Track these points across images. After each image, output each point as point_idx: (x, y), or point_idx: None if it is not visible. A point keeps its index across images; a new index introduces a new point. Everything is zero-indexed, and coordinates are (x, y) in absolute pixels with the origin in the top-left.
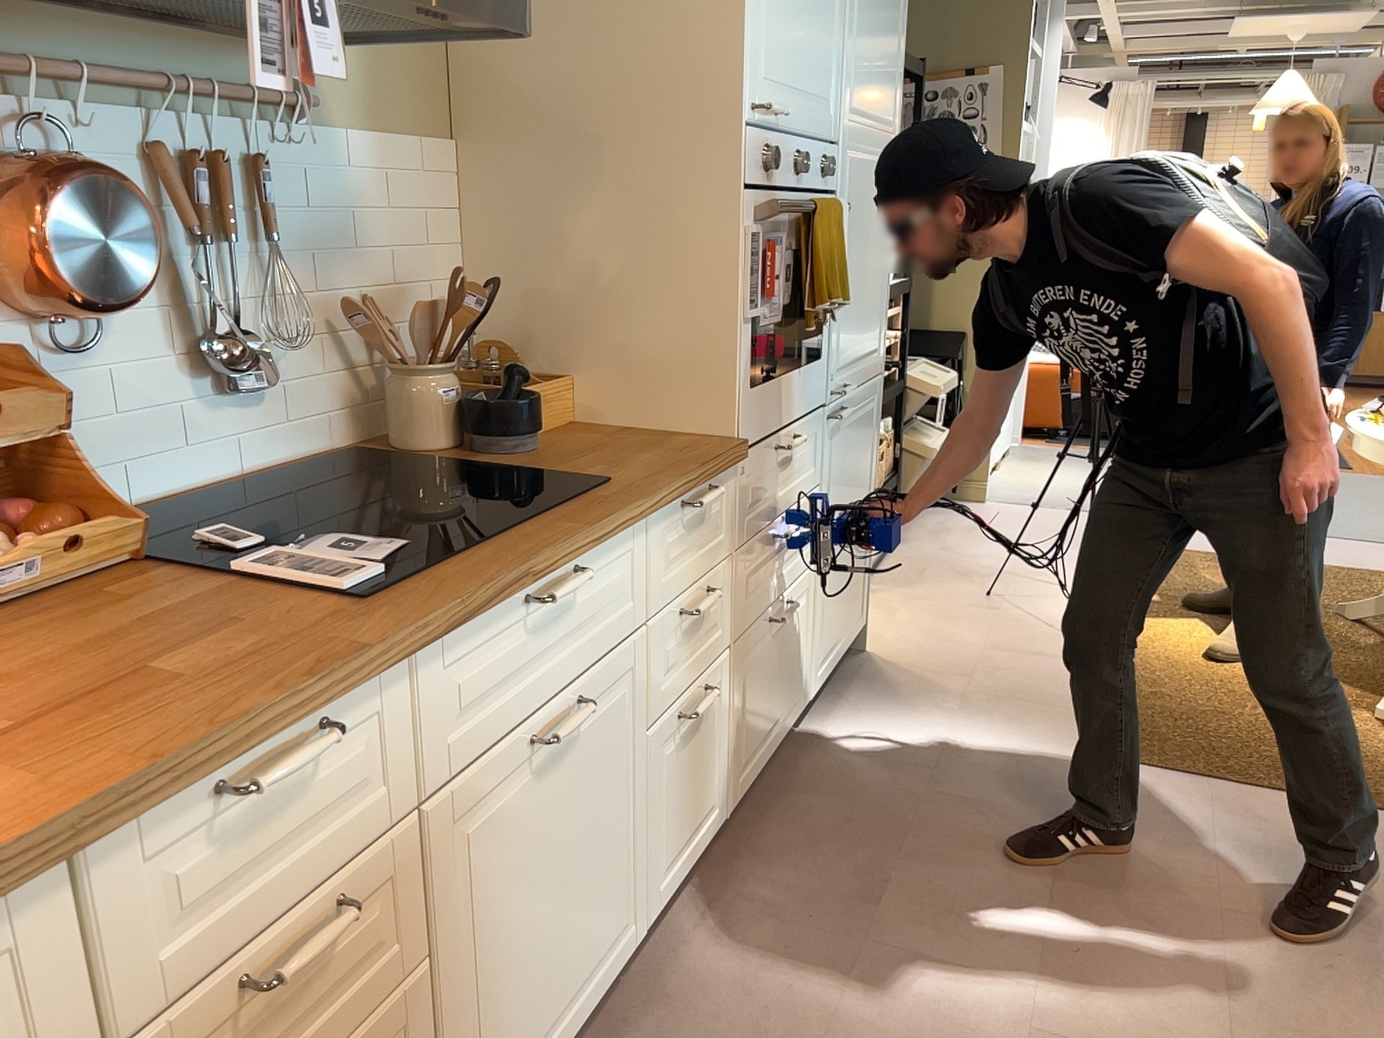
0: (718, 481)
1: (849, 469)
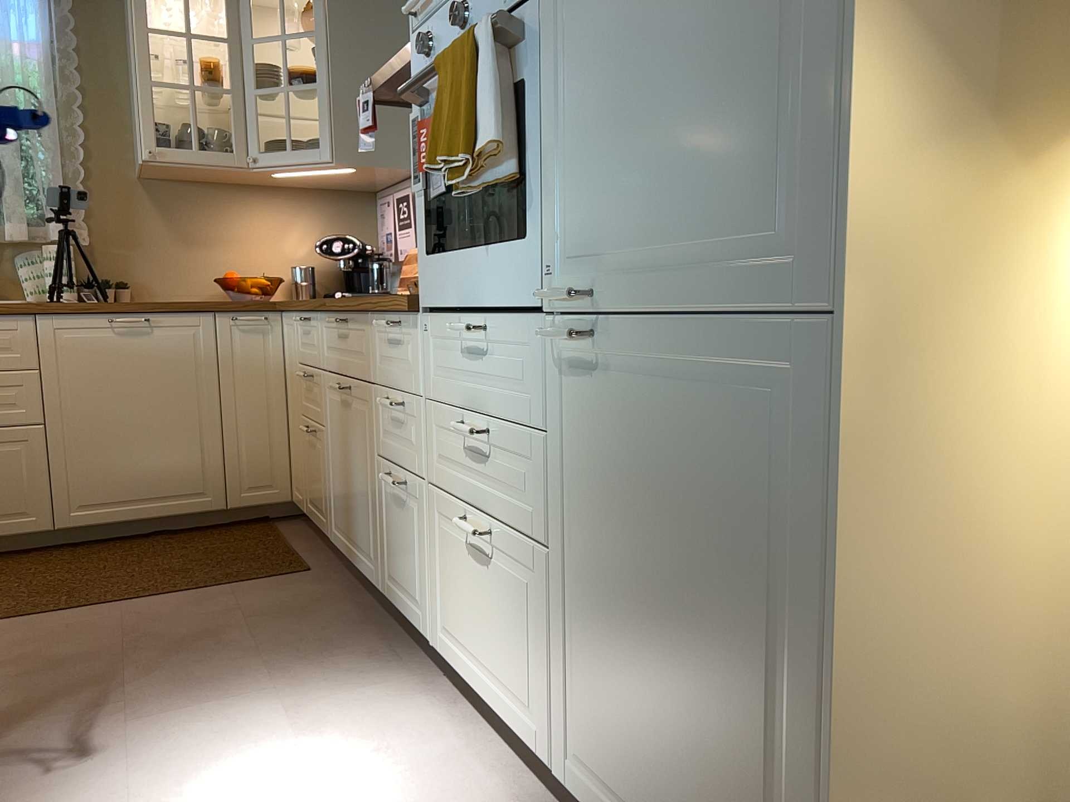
0: (407, 323)
1: (653, 485)
